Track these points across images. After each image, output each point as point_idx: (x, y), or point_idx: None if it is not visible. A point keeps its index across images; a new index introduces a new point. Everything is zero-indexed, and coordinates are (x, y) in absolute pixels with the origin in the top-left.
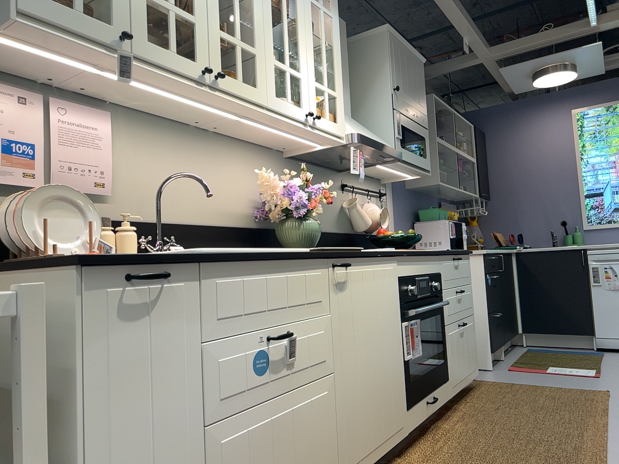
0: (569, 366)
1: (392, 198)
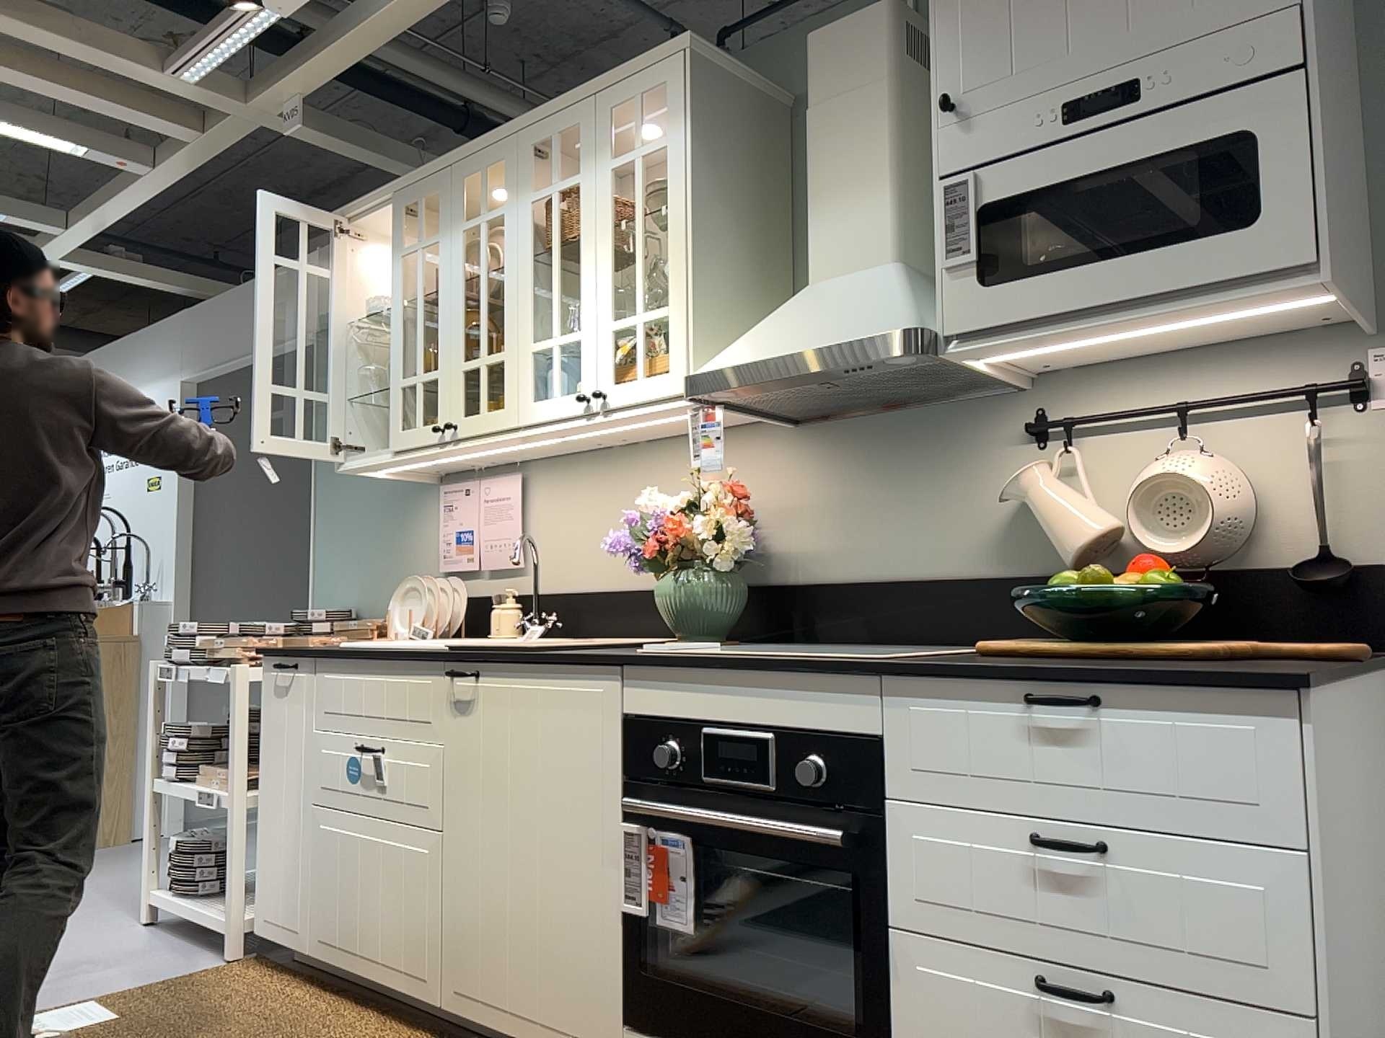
0: None
1: None
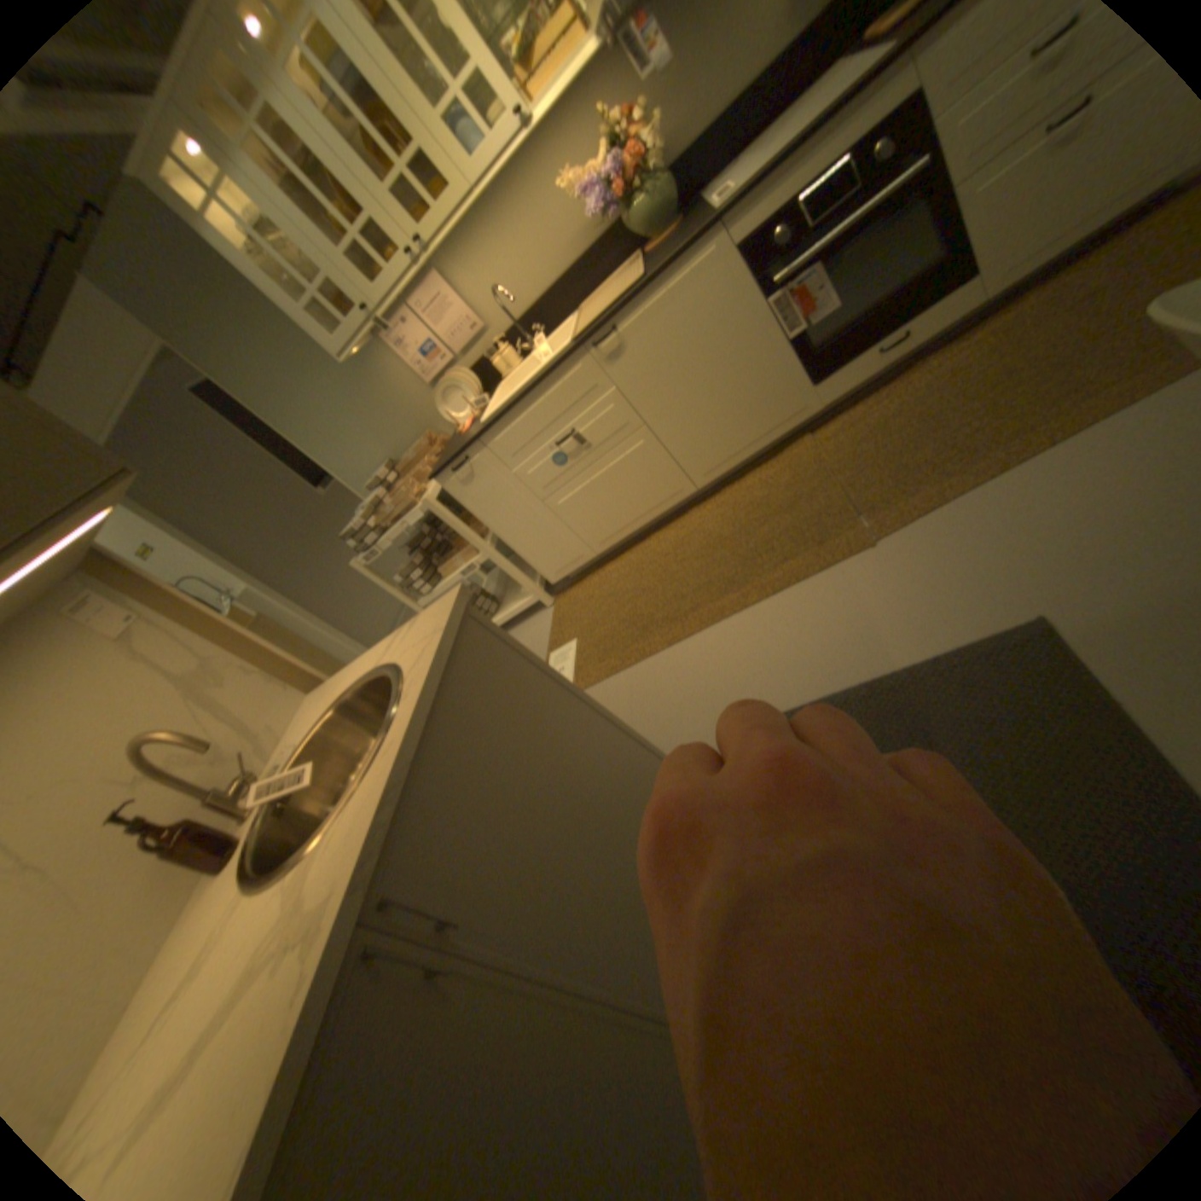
0: None
1: None
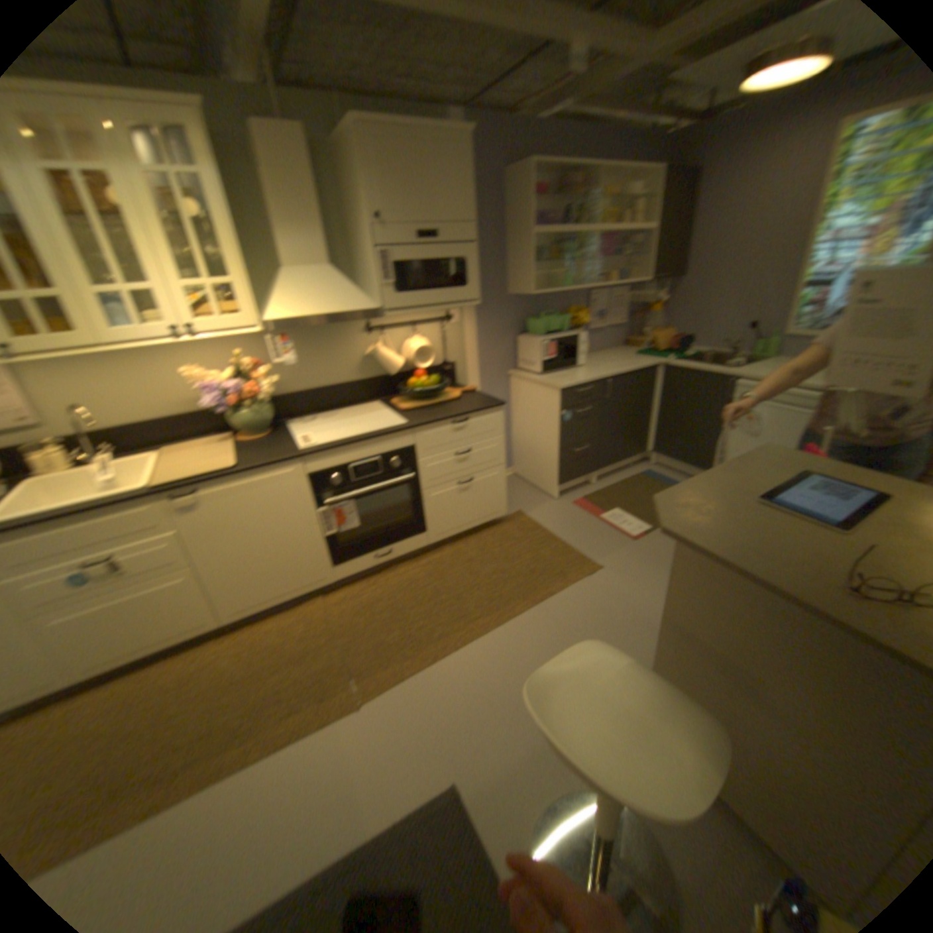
0: (634, 515)
1: (469, 316)
